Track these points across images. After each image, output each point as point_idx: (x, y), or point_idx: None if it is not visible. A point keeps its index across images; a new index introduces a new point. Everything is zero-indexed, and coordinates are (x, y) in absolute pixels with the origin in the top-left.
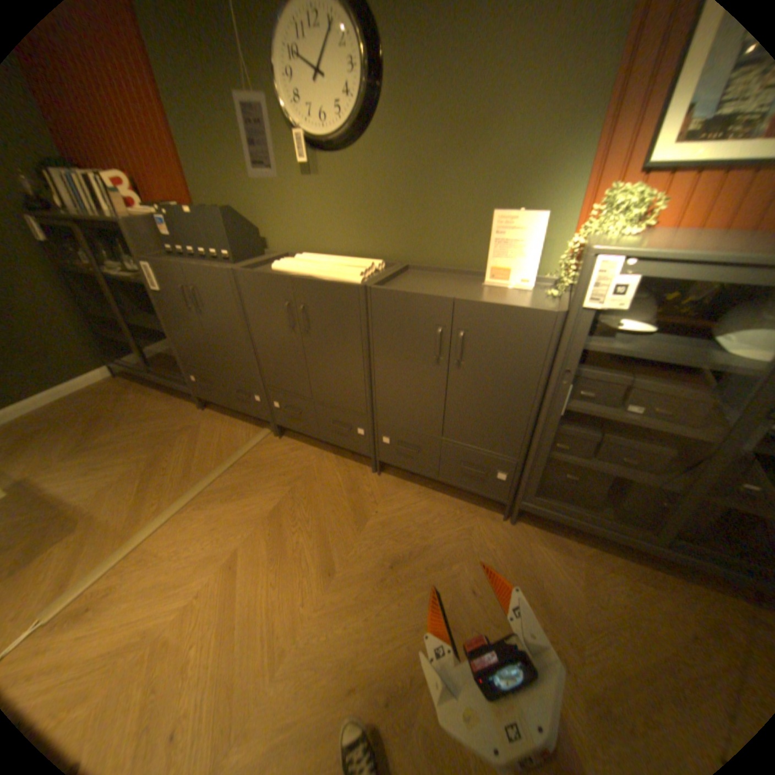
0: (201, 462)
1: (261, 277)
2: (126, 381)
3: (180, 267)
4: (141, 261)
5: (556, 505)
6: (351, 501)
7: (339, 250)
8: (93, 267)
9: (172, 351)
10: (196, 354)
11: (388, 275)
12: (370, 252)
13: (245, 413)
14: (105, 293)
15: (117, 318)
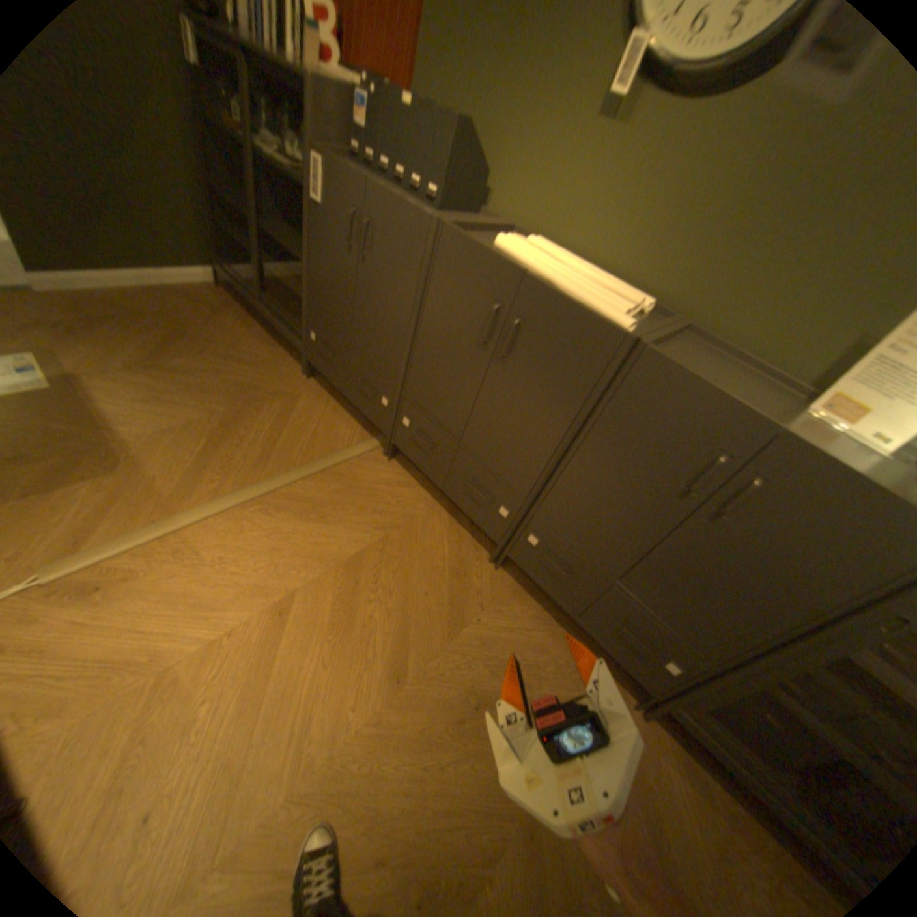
0: (286, 450)
1: (477, 250)
2: (229, 298)
3: (363, 182)
4: (311, 150)
5: (730, 742)
6: (452, 589)
7: (592, 253)
8: (242, 130)
9: (299, 288)
10: (331, 309)
11: (666, 330)
12: (638, 277)
13: (359, 410)
14: (244, 172)
15: (247, 214)
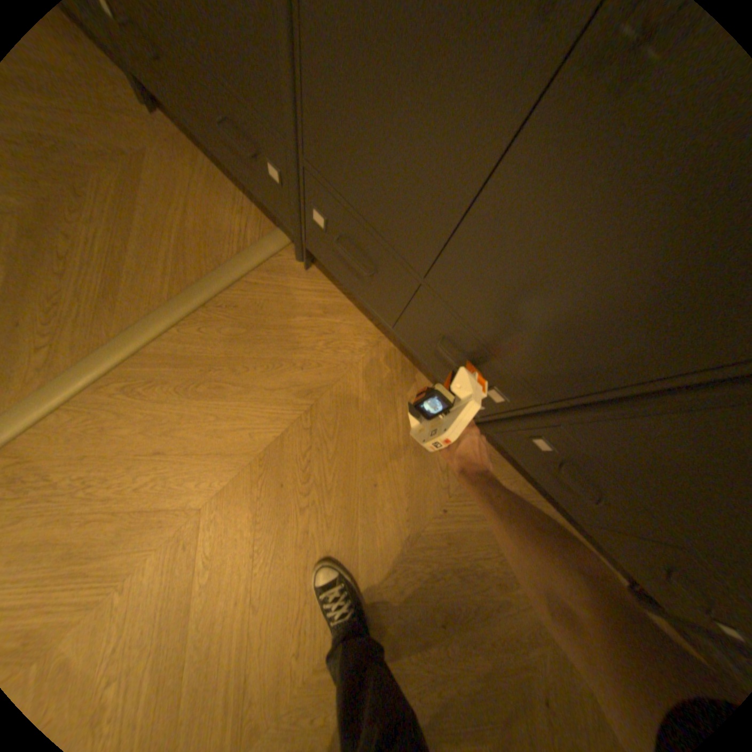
0: (141, 269)
1: None
2: None
3: None
4: None
5: None
6: (409, 472)
7: None
8: None
9: None
10: None
11: None
12: None
13: (240, 181)
14: None
15: None
